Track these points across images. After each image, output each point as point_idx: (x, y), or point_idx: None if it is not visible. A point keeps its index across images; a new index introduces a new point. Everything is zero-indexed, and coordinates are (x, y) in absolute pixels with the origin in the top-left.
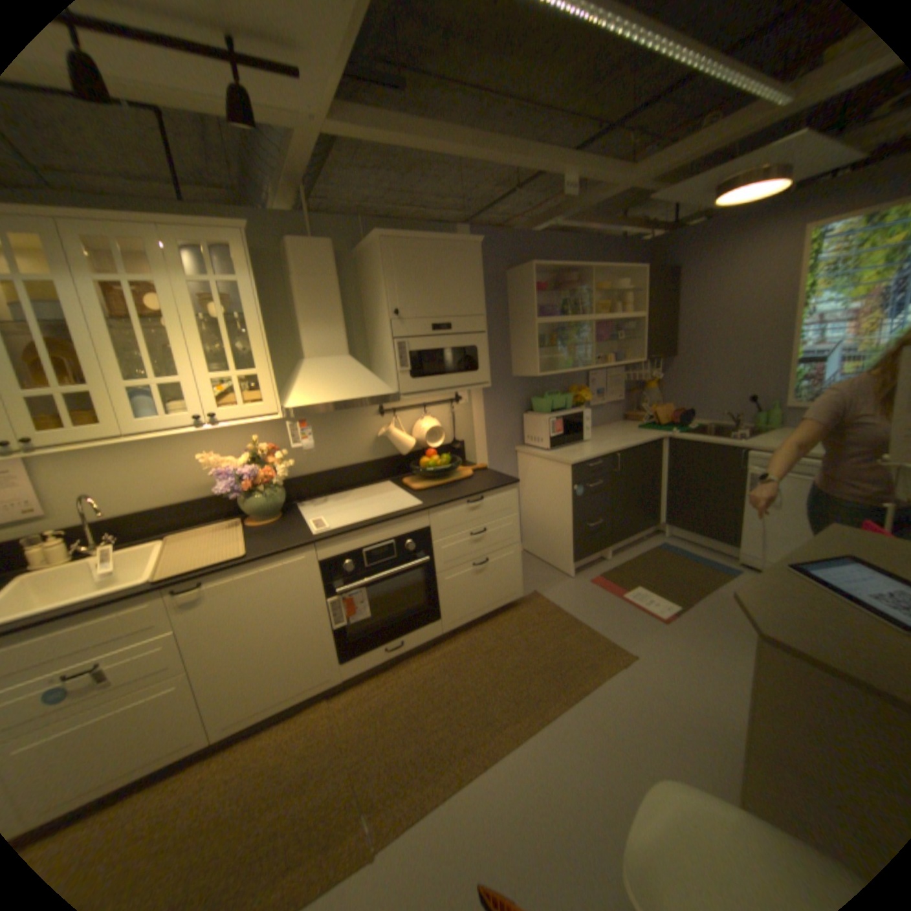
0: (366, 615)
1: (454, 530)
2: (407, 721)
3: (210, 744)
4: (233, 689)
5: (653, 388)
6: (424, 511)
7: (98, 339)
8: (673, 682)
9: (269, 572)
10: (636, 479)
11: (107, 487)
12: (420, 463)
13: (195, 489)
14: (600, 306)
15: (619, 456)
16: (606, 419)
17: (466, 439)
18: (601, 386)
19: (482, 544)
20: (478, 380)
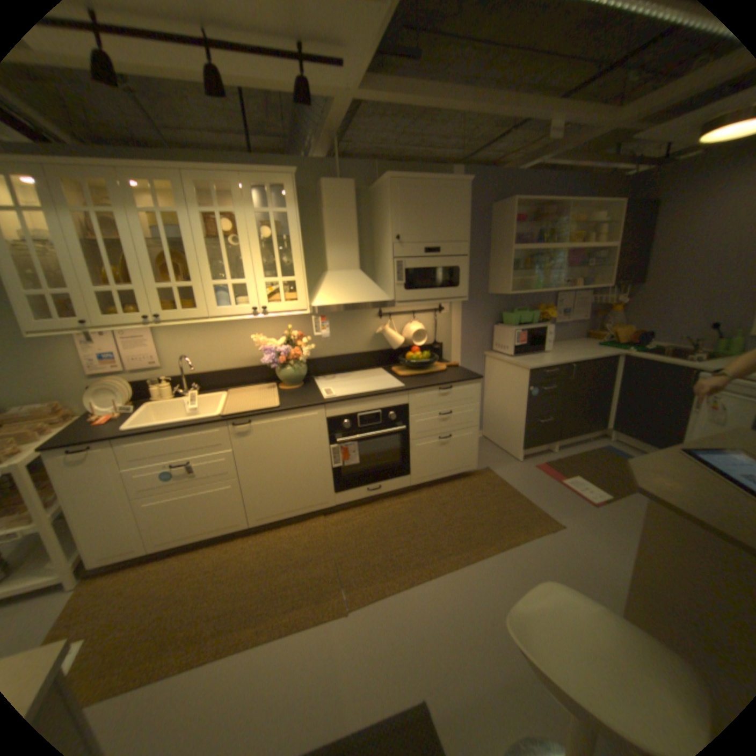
0: (356, 461)
1: (427, 409)
2: (378, 539)
3: (249, 528)
4: (266, 495)
5: (619, 311)
6: (405, 391)
7: (200, 252)
8: (592, 549)
9: (294, 420)
10: (588, 388)
11: (196, 352)
12: (406, 356)
13: (249, 360)
14: (575, 235)
15: (575, 366)
16: (570, 336)
17: (444, 342)
18: (568, 306)
19: (448, 423)
20: (458, 294)
